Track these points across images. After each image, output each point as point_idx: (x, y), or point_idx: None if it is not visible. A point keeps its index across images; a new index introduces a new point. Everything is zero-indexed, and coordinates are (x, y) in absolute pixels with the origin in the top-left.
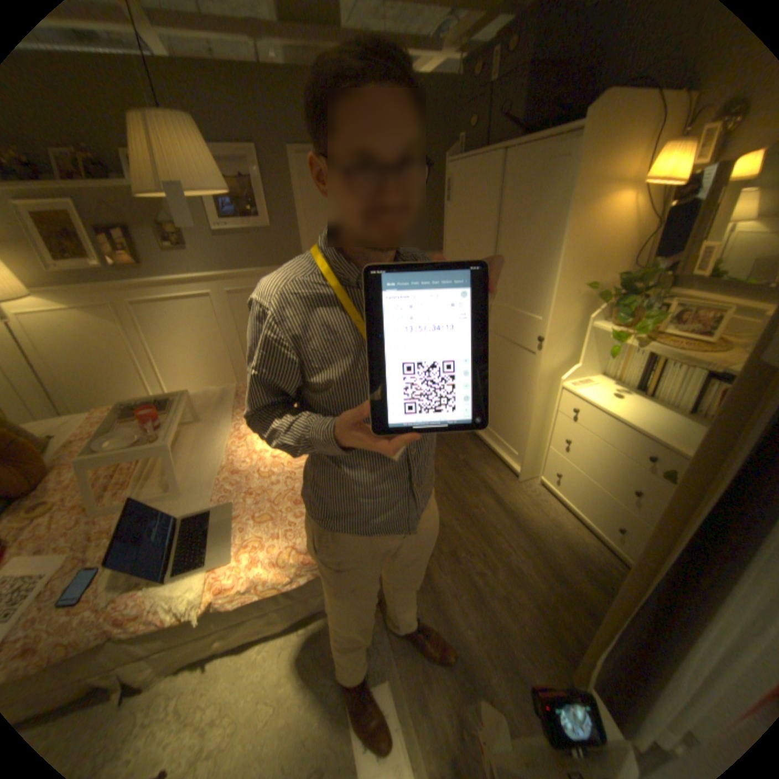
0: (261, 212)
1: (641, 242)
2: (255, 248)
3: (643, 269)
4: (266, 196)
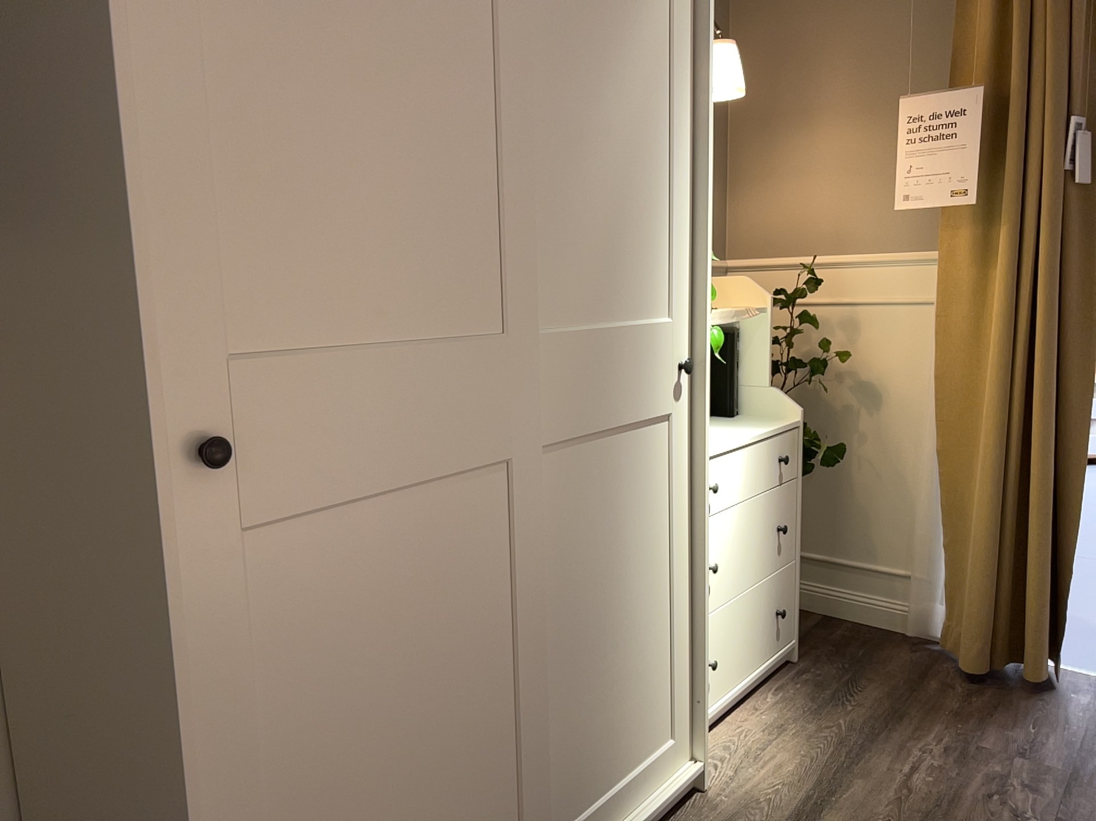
0: None
1: None
2: None
3: None
4: None
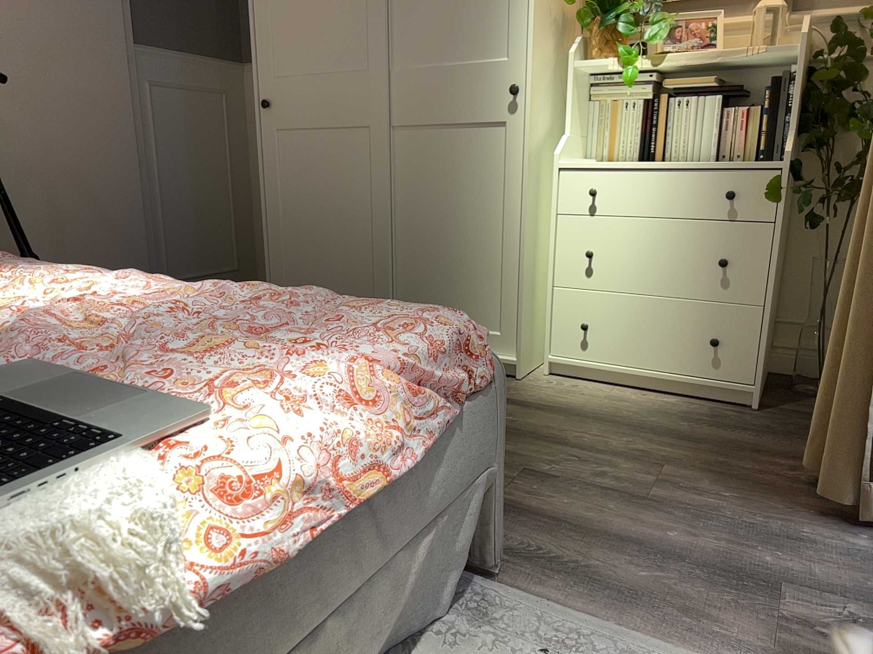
0: None
1: None
2: None
3: None
4: None
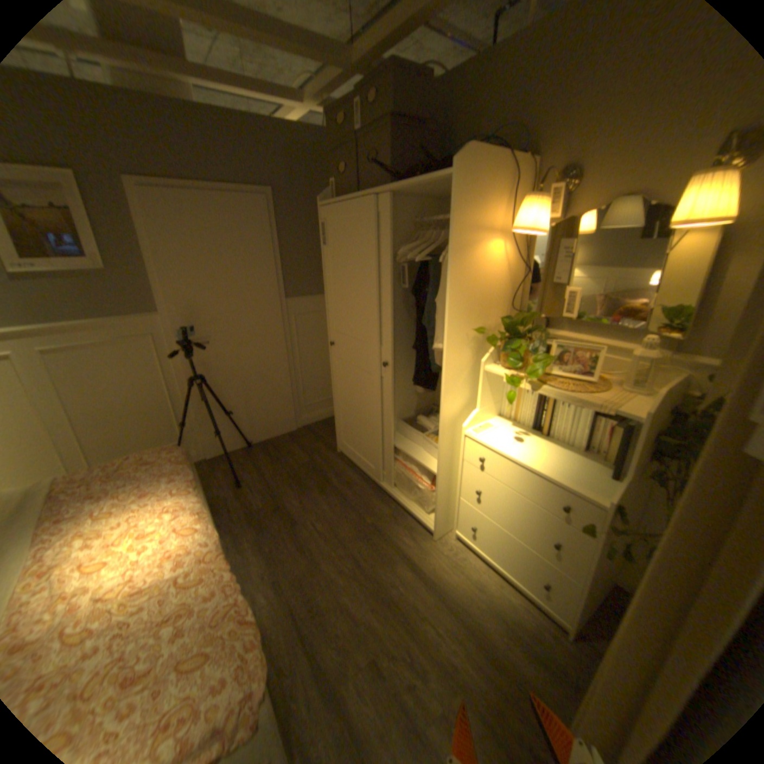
0: (90, 251)
1: (514, 287)
2: (83, 294)
3: (521, 313)
4: (96, 233)
